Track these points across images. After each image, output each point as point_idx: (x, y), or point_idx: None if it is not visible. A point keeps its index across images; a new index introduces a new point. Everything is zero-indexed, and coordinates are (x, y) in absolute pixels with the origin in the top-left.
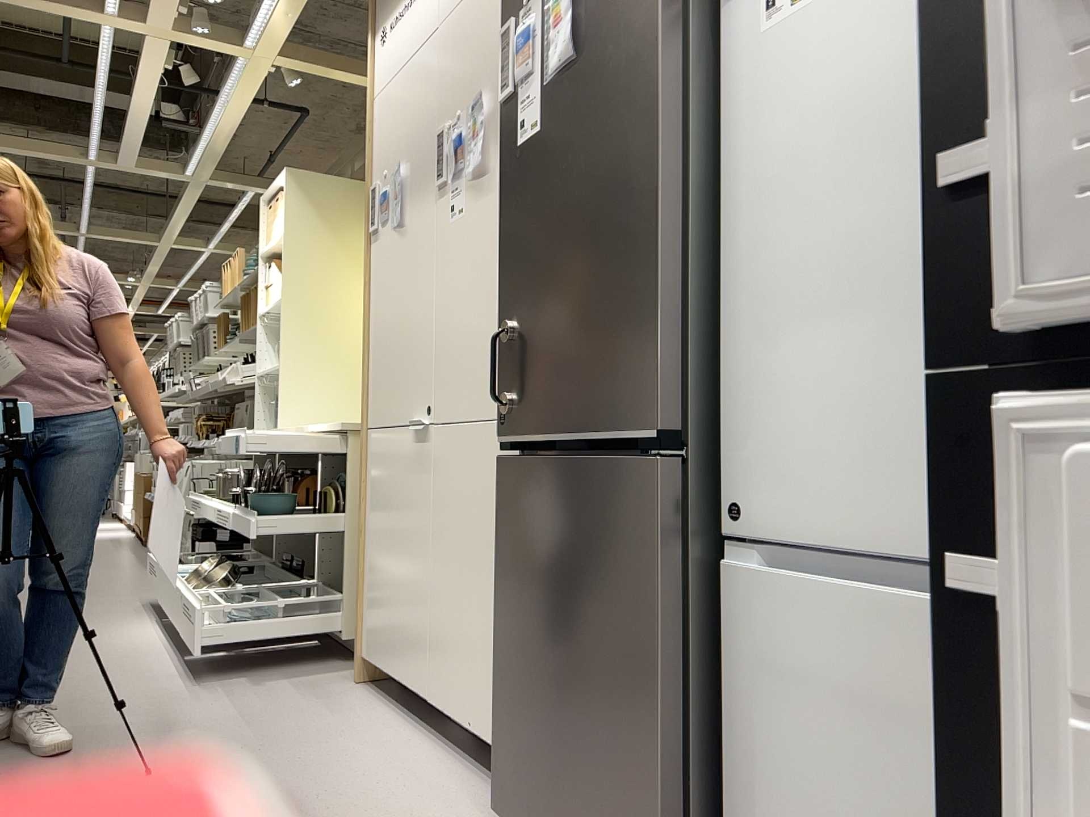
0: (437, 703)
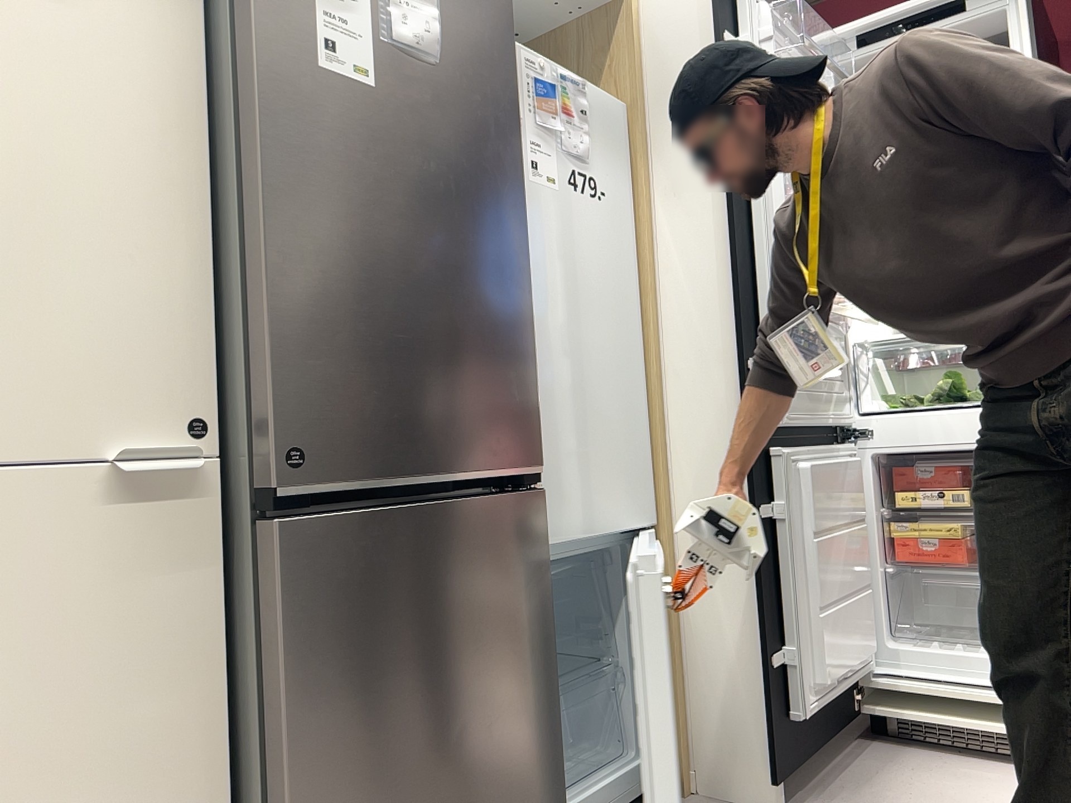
0: None
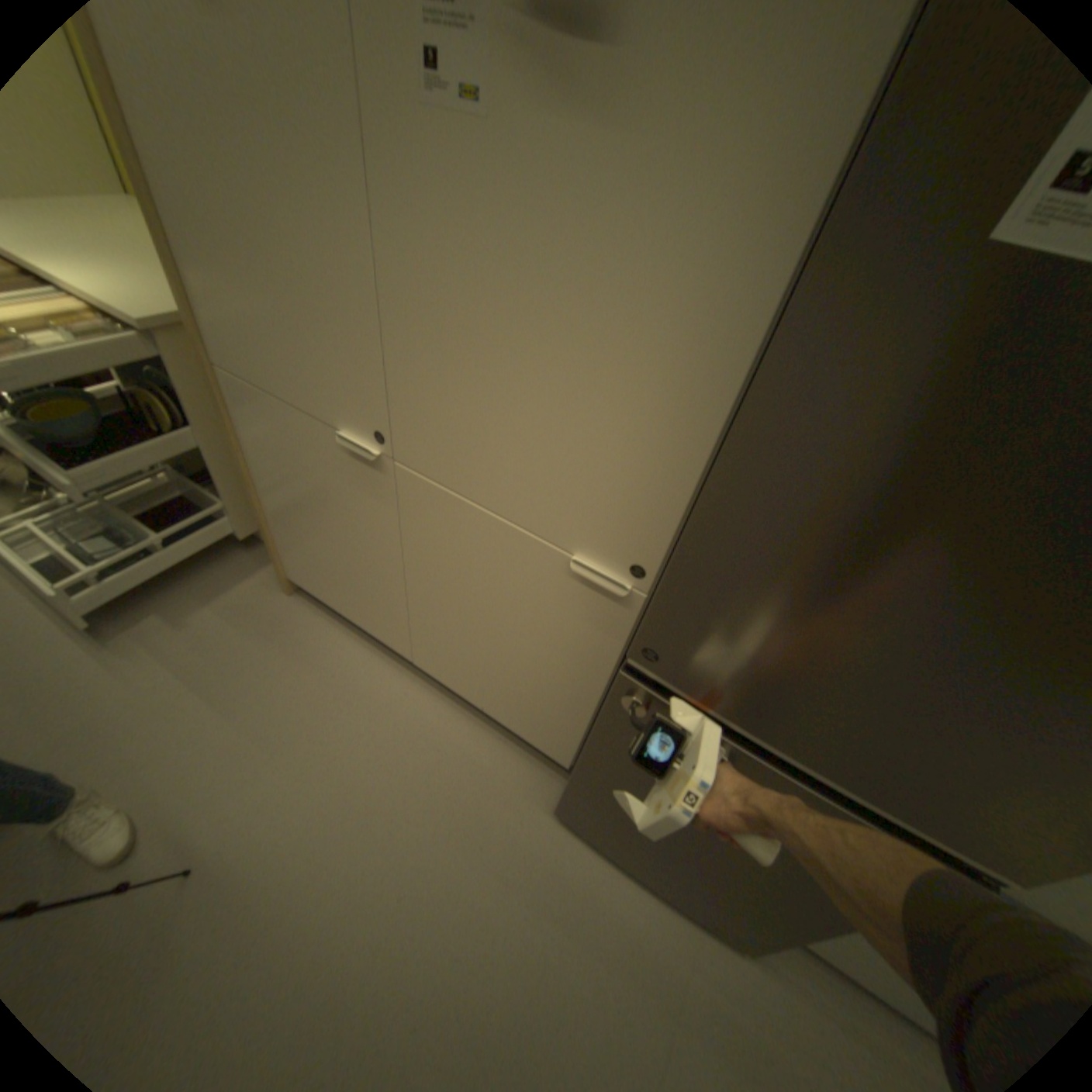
0: (429, 670)
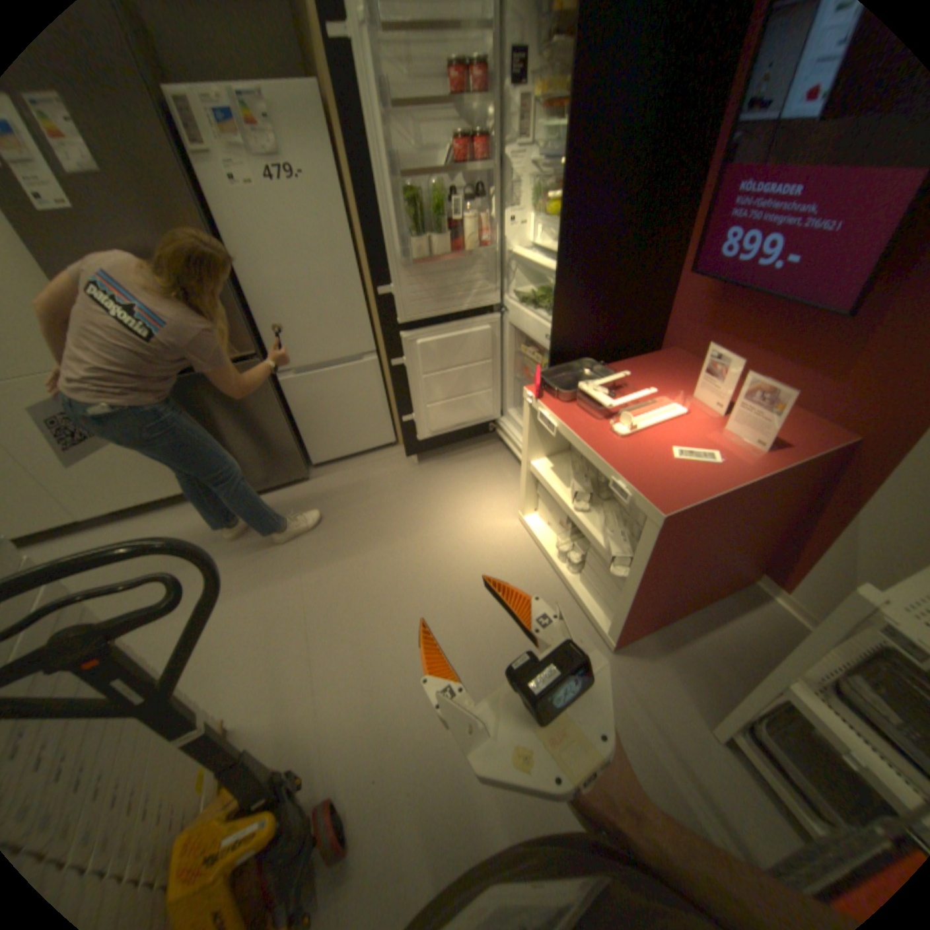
0: (89, 515)
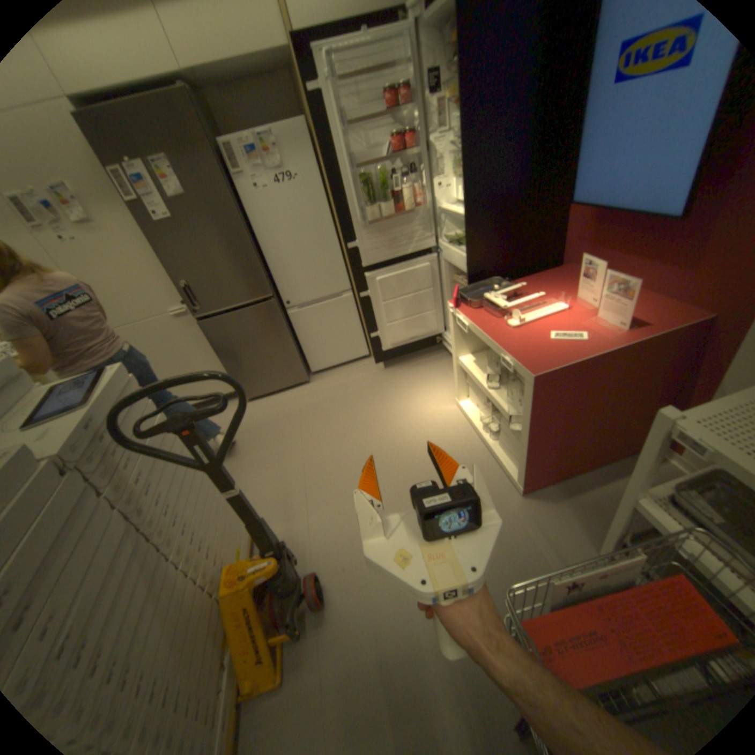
0: None
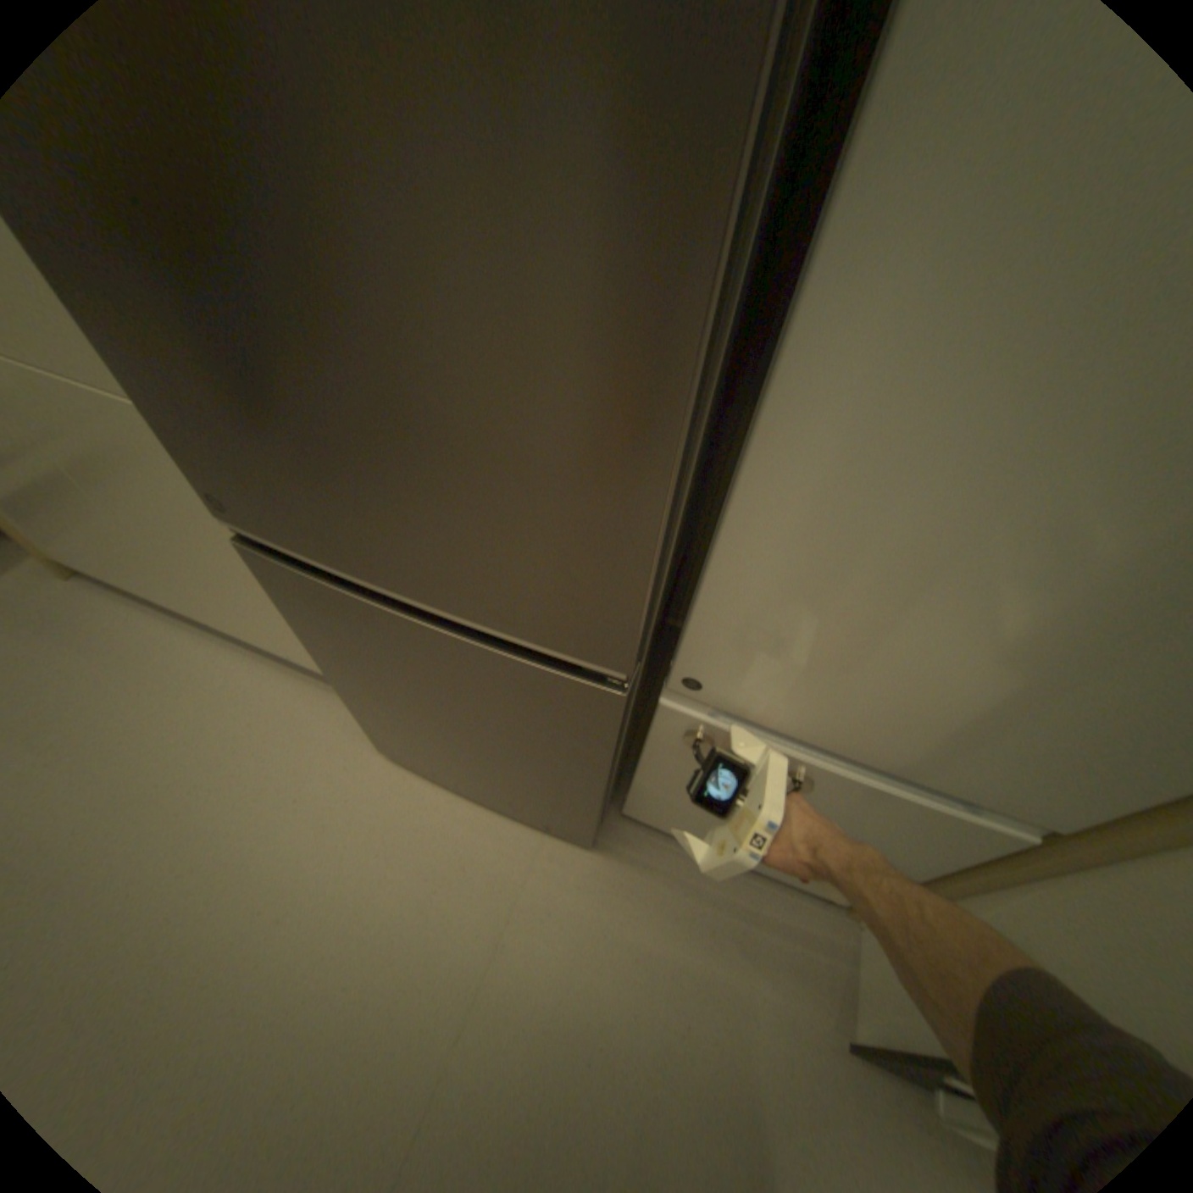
0: (224, 628)
